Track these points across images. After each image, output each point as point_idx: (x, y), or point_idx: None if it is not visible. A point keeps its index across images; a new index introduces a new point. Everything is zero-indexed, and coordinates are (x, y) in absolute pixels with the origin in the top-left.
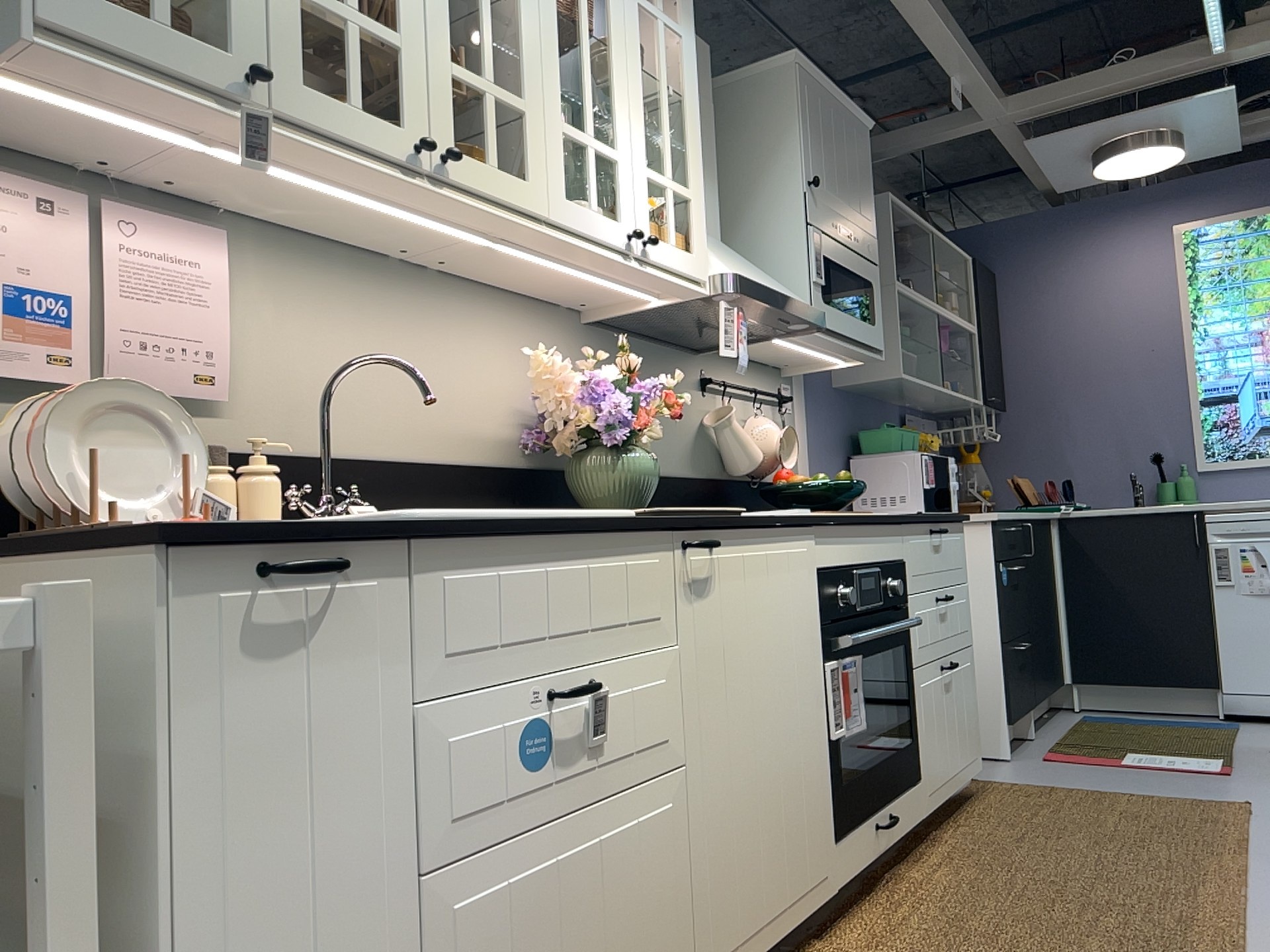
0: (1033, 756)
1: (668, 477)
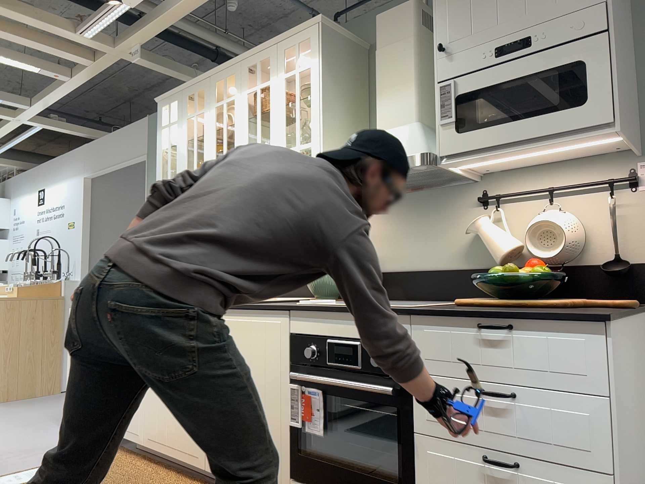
0: None
1: (431, 270)
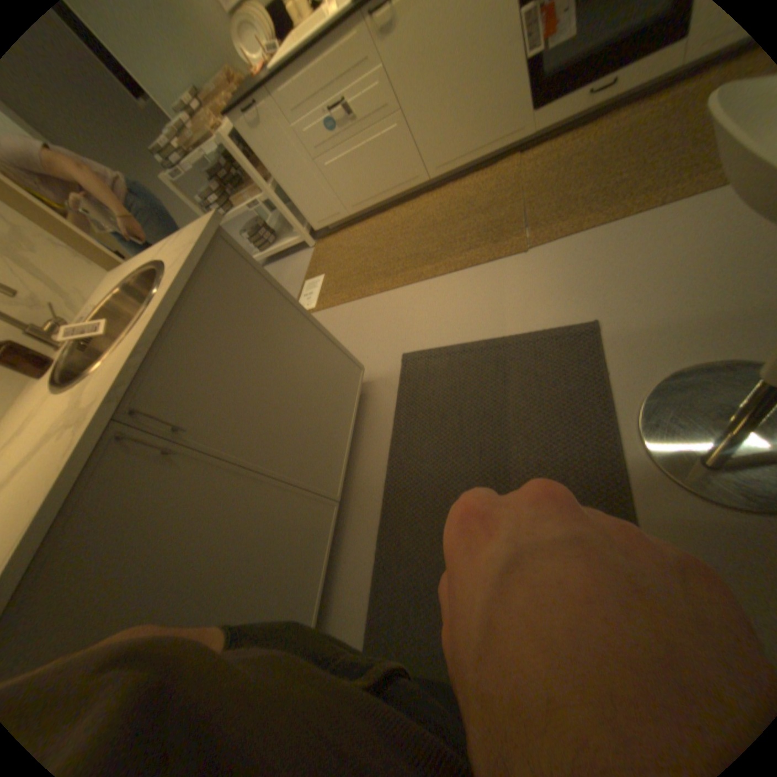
0: None
1: None
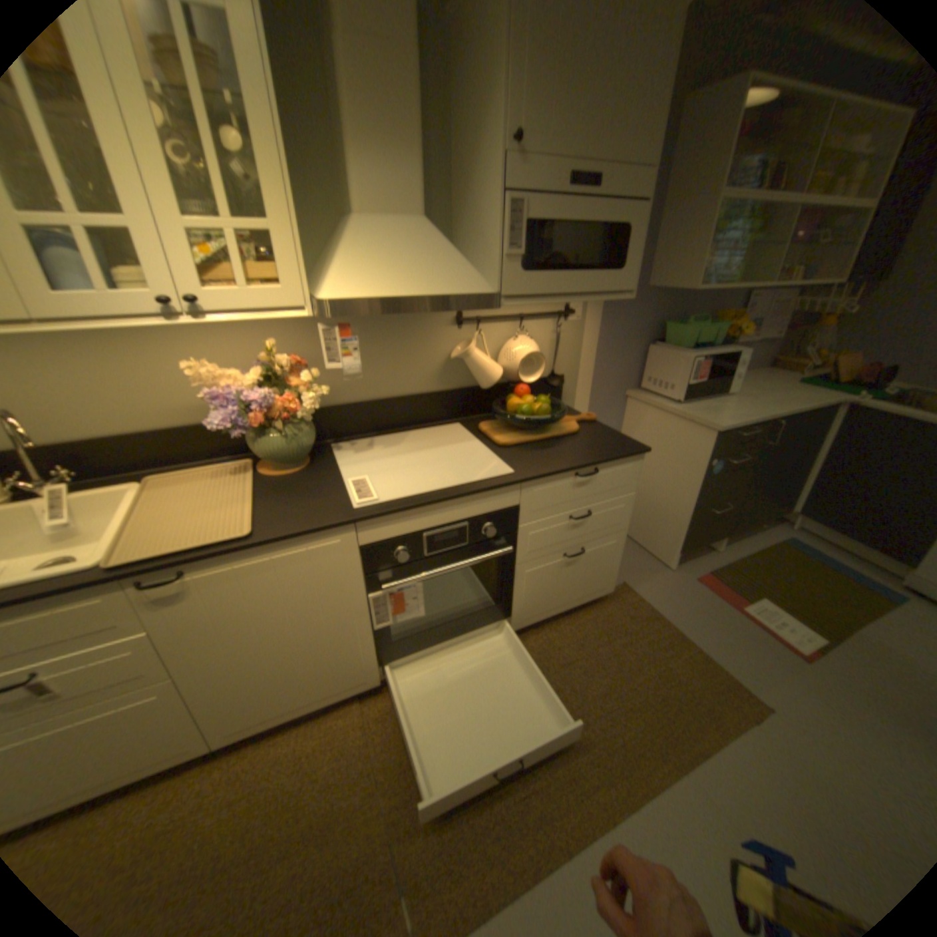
0: (694, 573)
1: (404, 396)
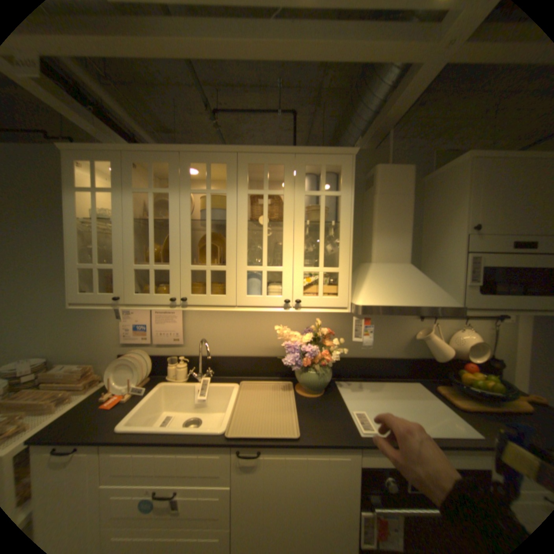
0: None
1: (382, 359)
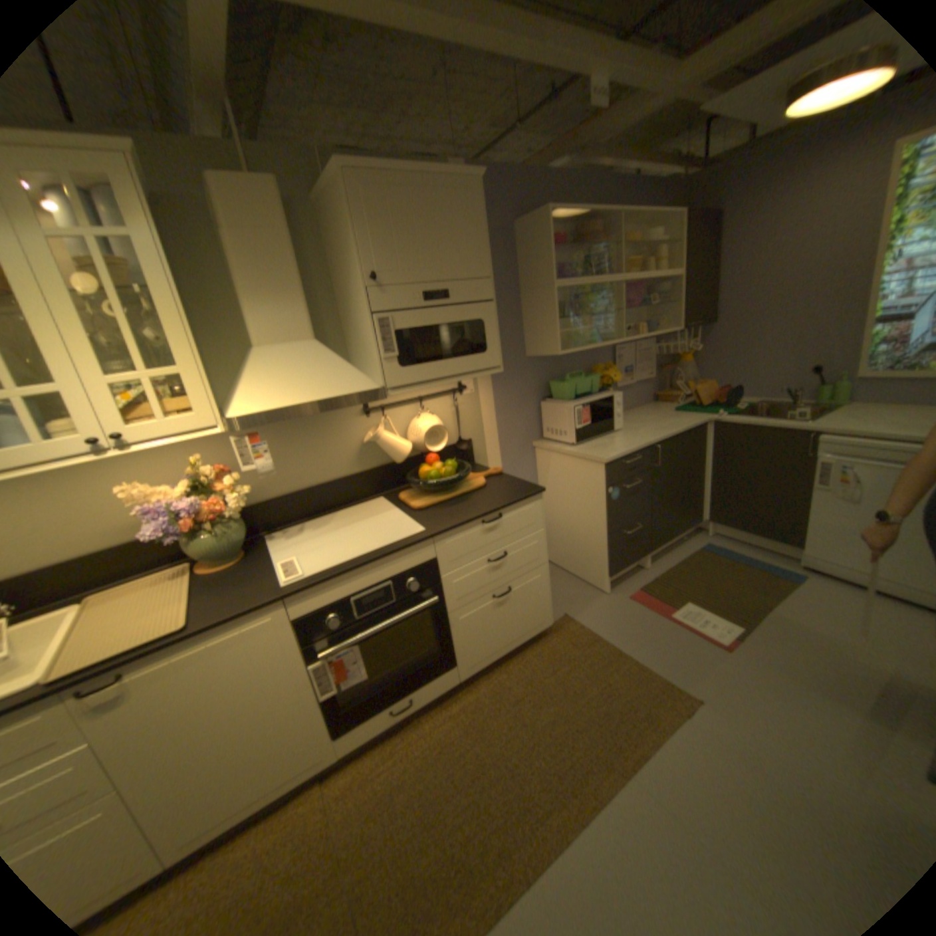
0: (627, 593)
1: (328, 482)
